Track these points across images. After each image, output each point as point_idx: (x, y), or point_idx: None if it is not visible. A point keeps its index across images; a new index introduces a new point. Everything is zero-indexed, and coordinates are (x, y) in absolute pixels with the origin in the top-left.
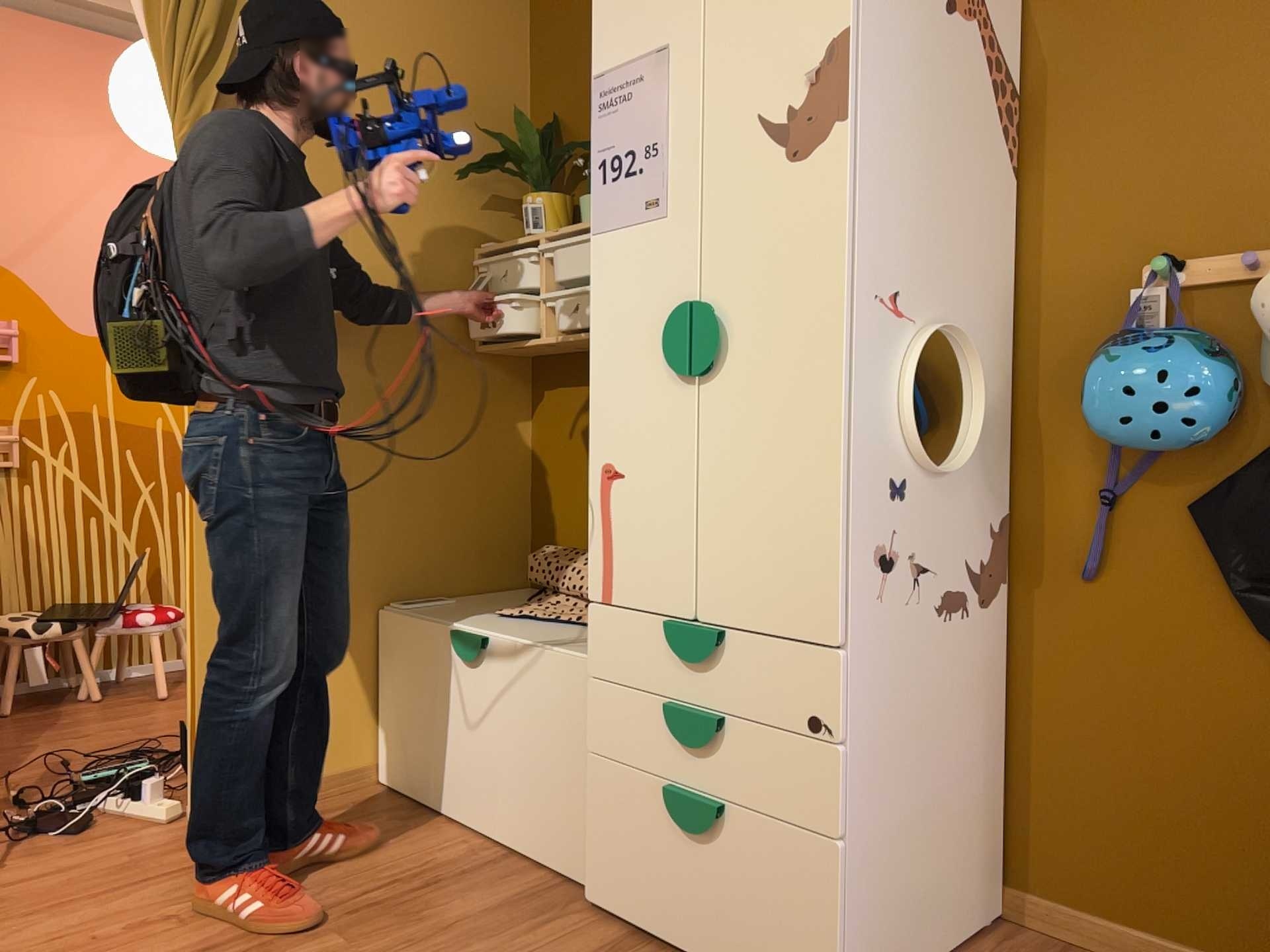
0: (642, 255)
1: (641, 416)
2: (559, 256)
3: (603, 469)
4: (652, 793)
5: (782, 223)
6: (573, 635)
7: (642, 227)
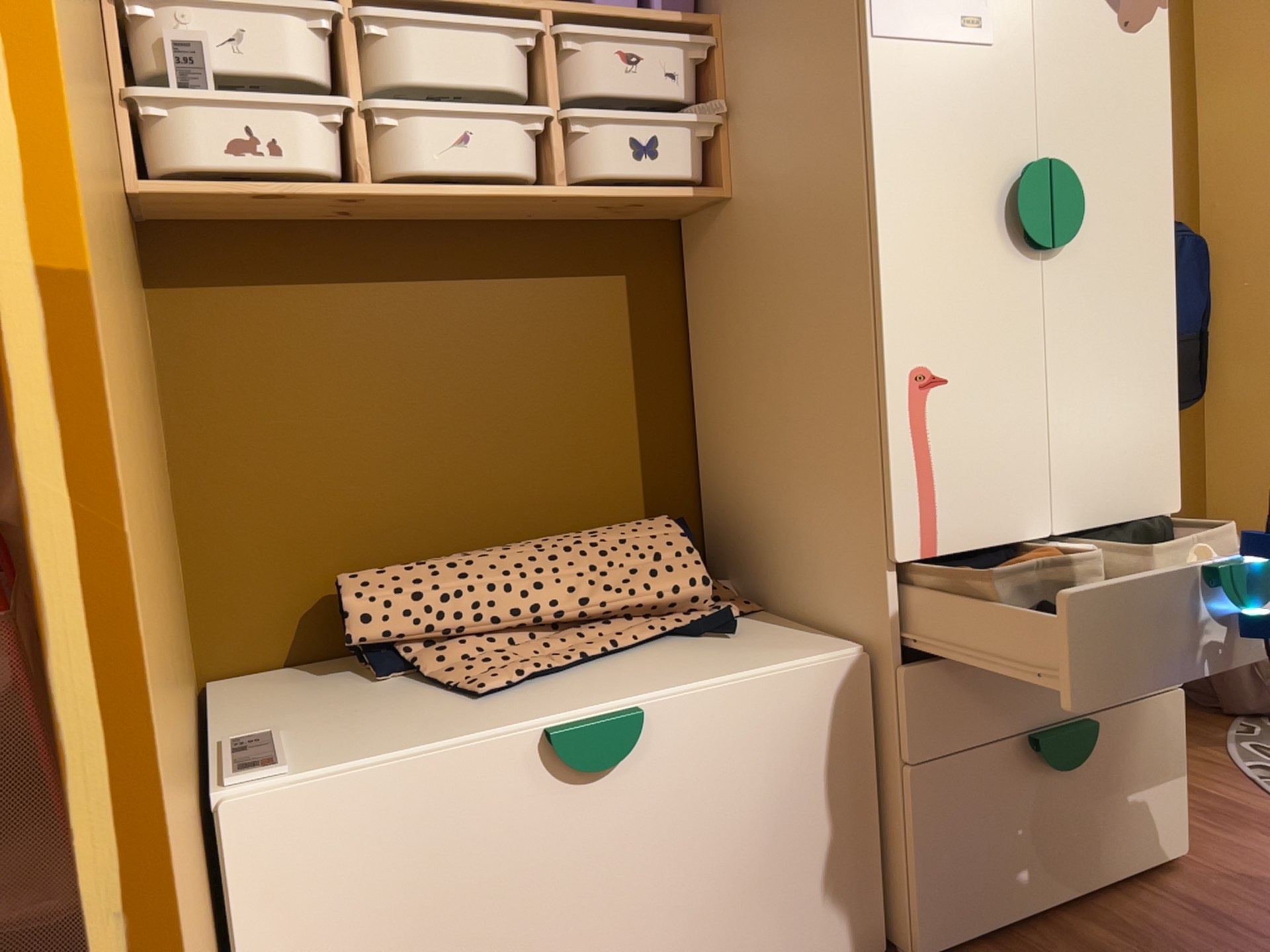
0: (961, 89)
1: (971, 302)
2: (400, 40)
3: (916, 377)
4: (1008, 760)
5: (1118, 94)
6: (689, 658)
7: (959, 51)
